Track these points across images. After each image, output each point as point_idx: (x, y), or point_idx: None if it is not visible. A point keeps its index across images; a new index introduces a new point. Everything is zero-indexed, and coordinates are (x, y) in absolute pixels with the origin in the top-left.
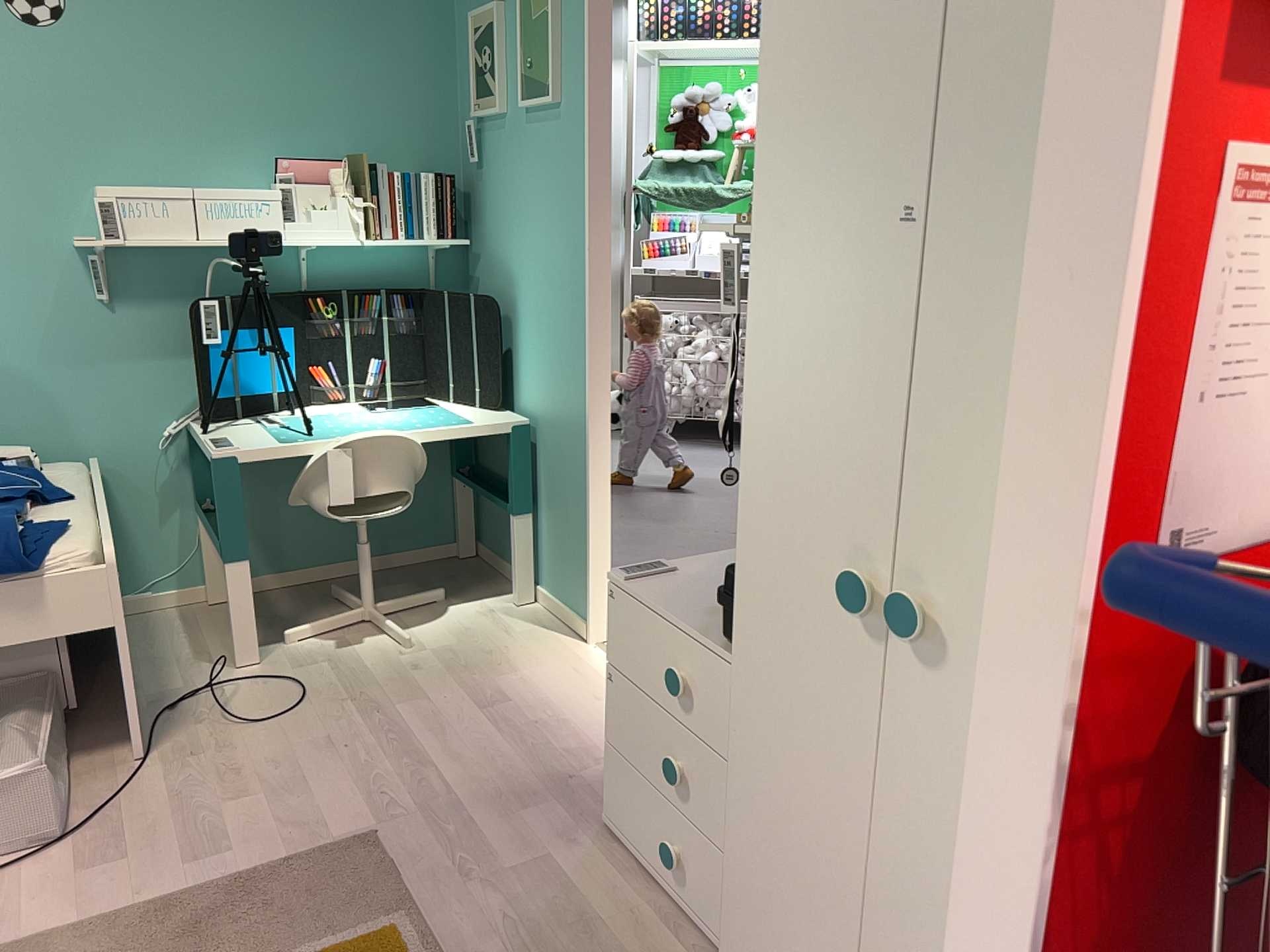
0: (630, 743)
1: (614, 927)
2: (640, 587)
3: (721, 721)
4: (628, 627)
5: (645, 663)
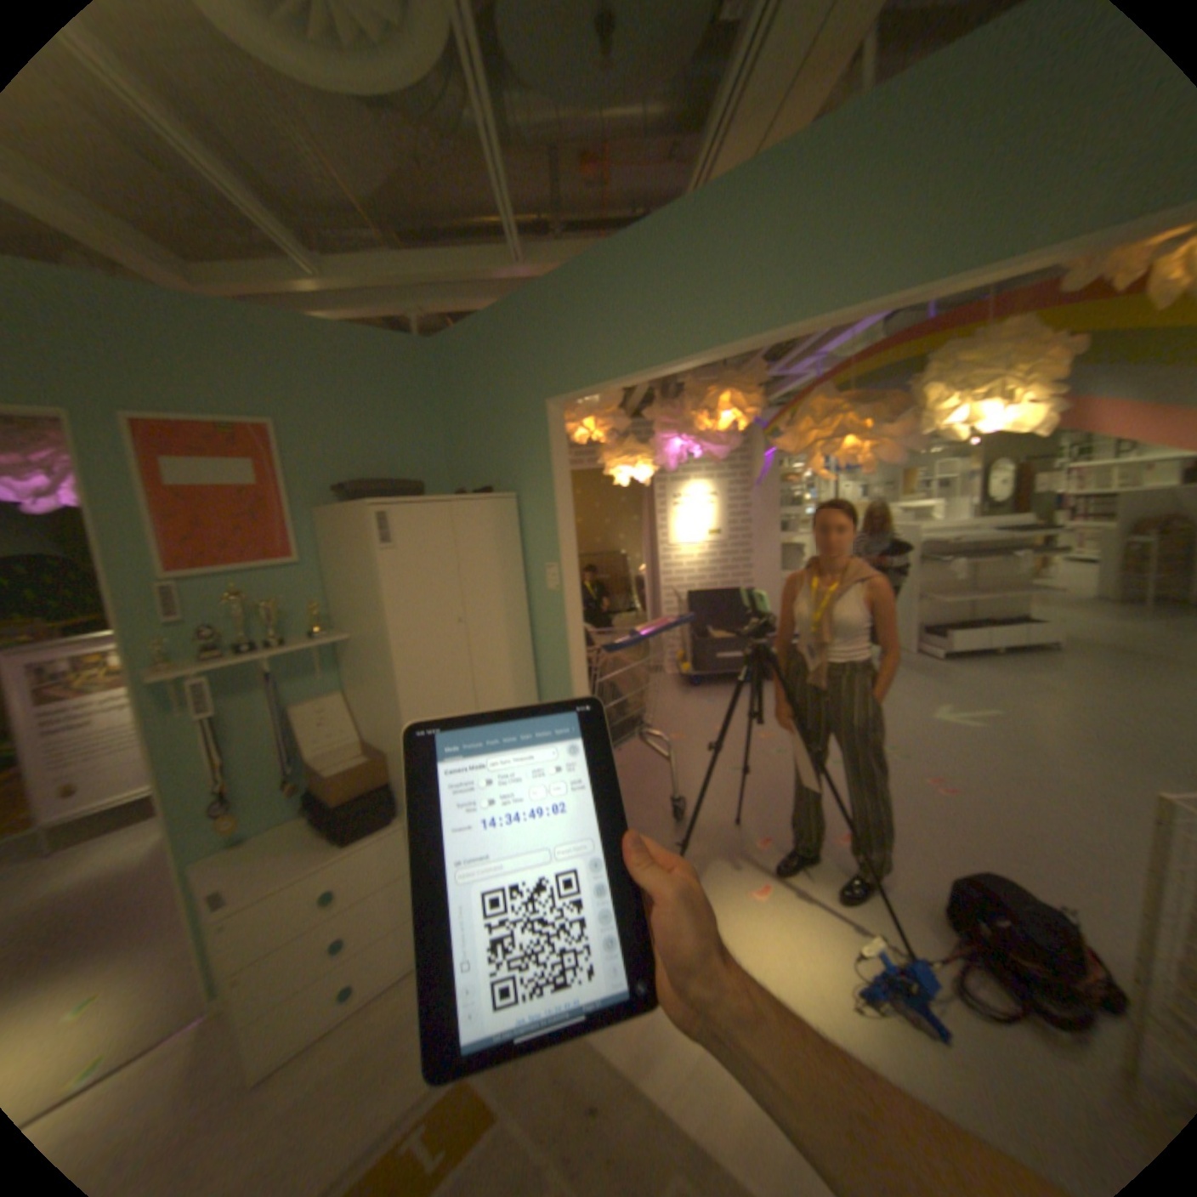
0: (276, 993)
1: (363, 1045)
2: (251, 898)
3: (362, 884)
4: (254, 928)
5: (281, 929)
